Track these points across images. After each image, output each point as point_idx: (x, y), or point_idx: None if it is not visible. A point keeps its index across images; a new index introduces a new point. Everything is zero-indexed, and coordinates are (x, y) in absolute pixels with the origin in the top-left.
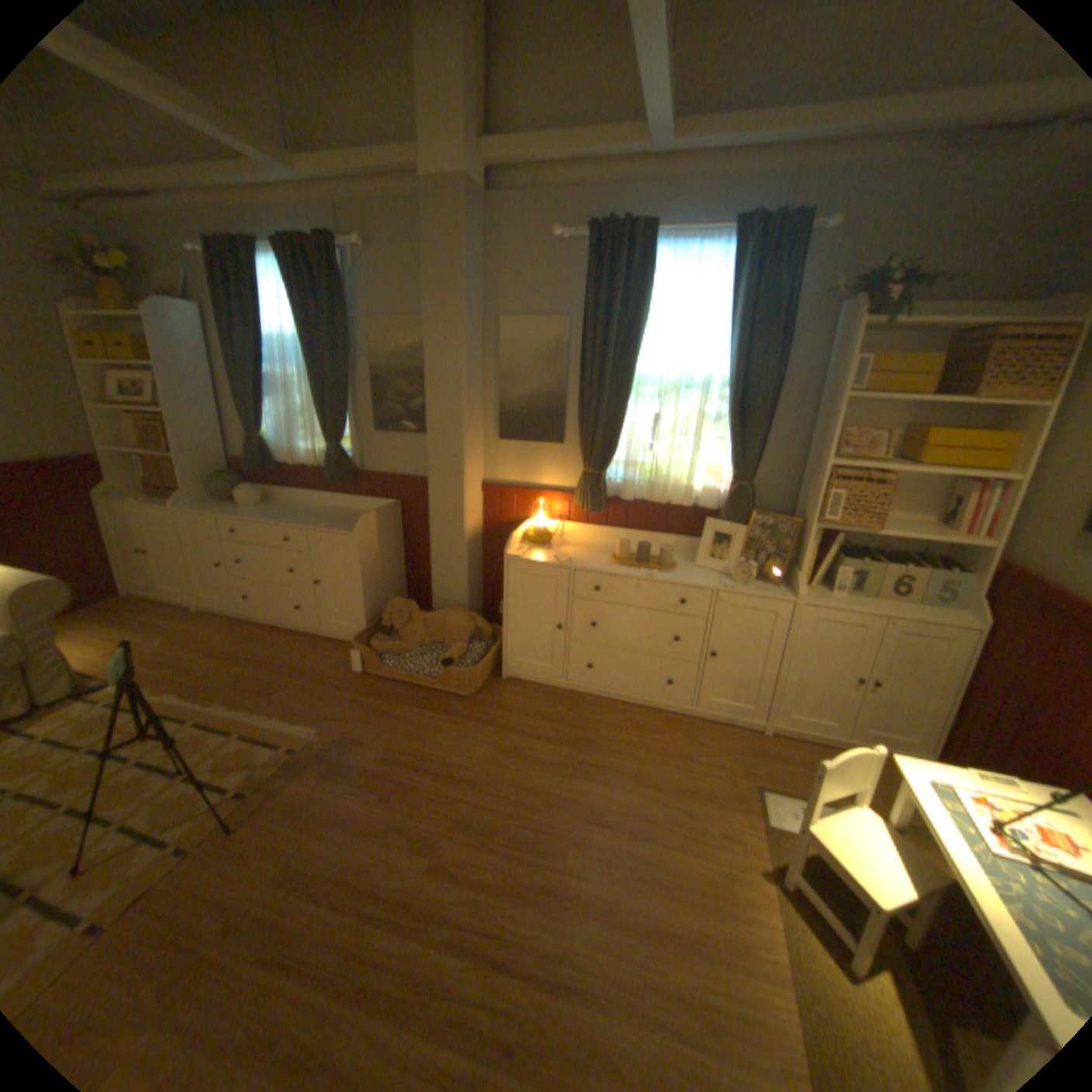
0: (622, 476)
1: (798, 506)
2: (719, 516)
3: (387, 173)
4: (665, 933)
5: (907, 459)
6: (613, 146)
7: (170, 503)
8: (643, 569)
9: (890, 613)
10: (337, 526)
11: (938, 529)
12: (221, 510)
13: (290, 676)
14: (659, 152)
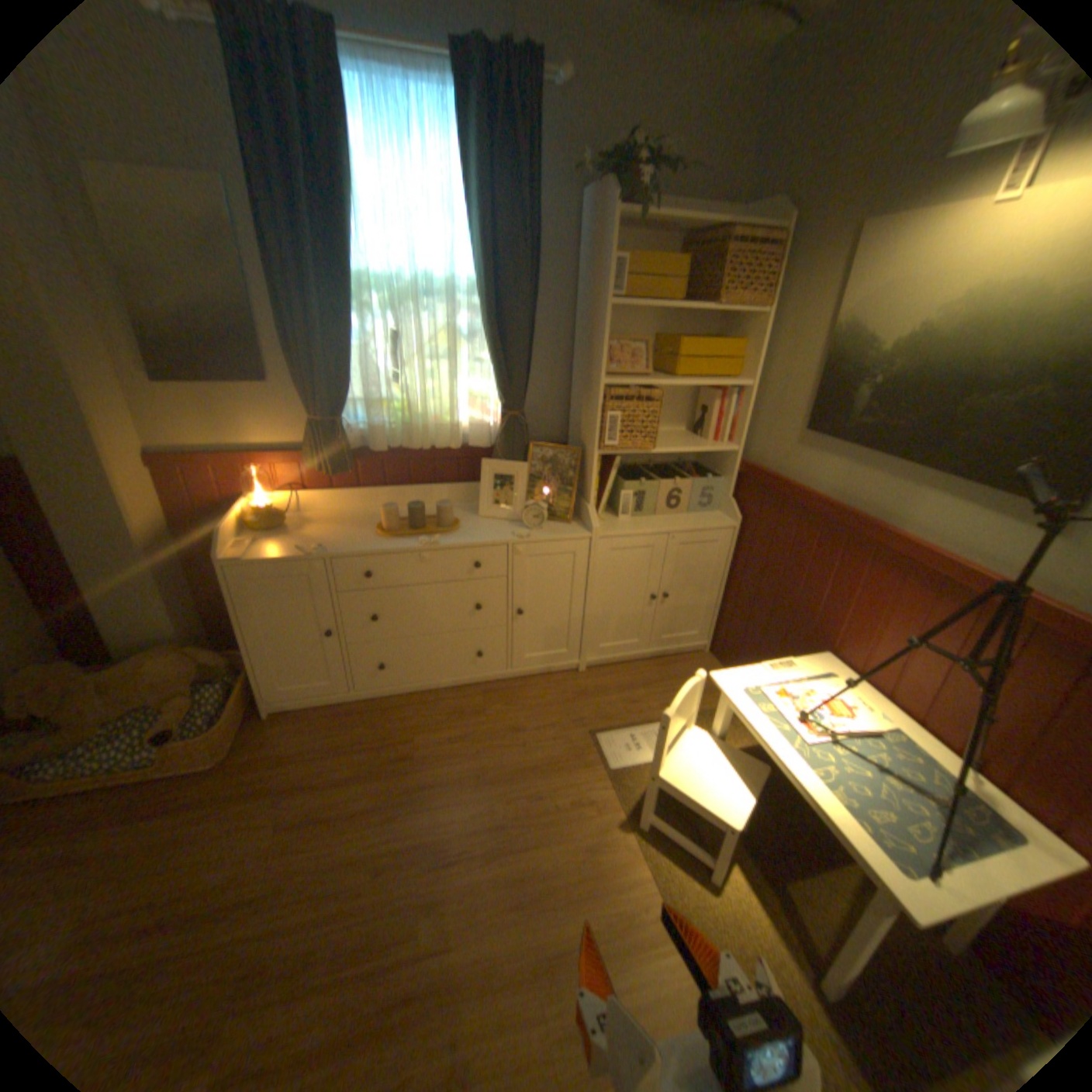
0: (367, 420)
1: (571, 432)
2: (494, 455)
3: None
4: (552, 958)
5: (663, 372)
6: None
7: None
8: (422, 535)
9: (668, 528)
10: None
11: (690, 439)
12: None
13: None
14: None
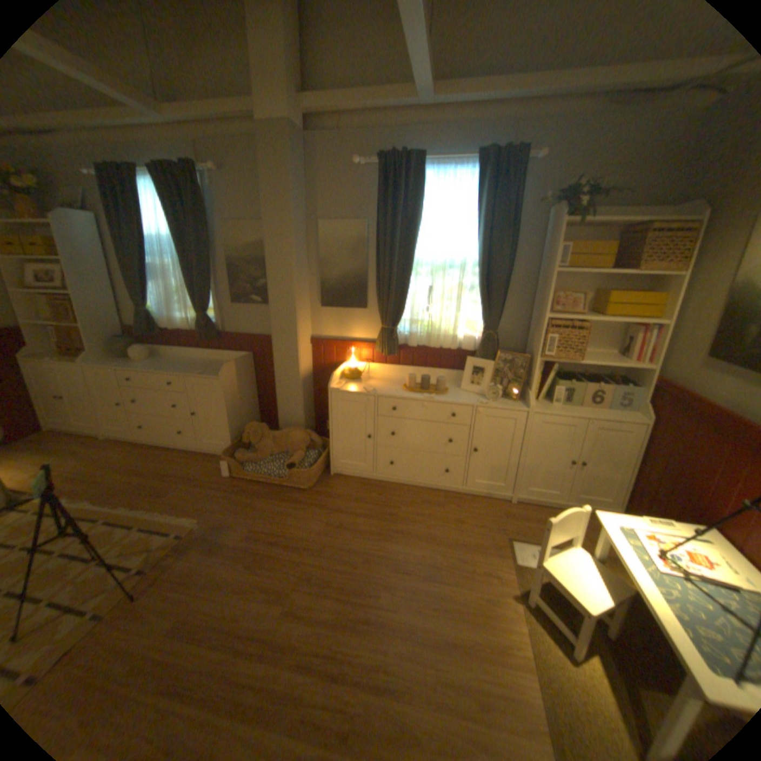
0: (409, 330)
1: (527, 346)
2: (475, 355)
3: (232, 117)
4: (450, 644)
5: (597, 312)
6: (392, 100)
7: (79, 360)
8: (425, 393)
9: (590, 415)
10: (206, 373)
11: (618, 358)
12: (118, 364)
13: (176, 482)
14: (424, 104)
